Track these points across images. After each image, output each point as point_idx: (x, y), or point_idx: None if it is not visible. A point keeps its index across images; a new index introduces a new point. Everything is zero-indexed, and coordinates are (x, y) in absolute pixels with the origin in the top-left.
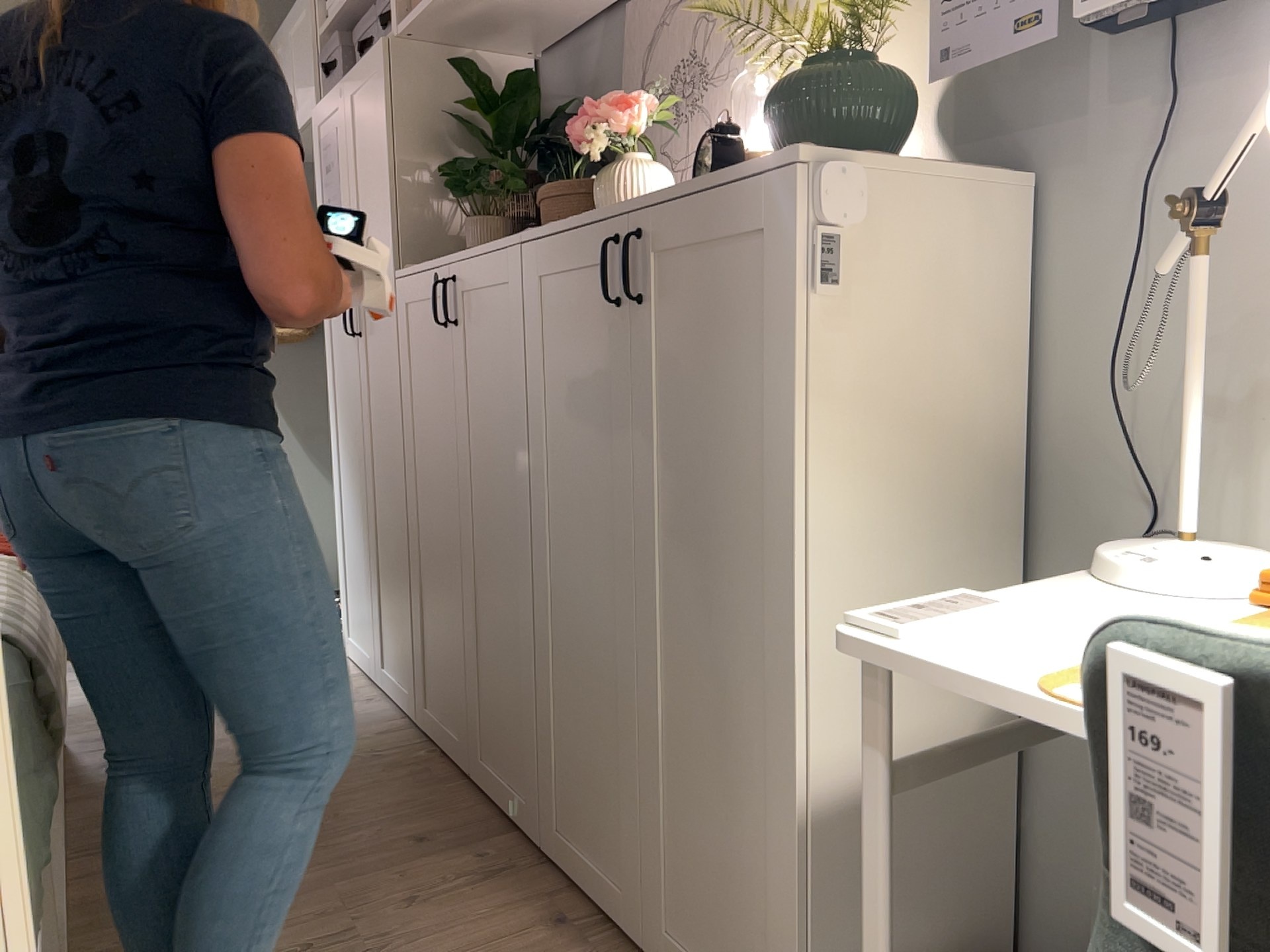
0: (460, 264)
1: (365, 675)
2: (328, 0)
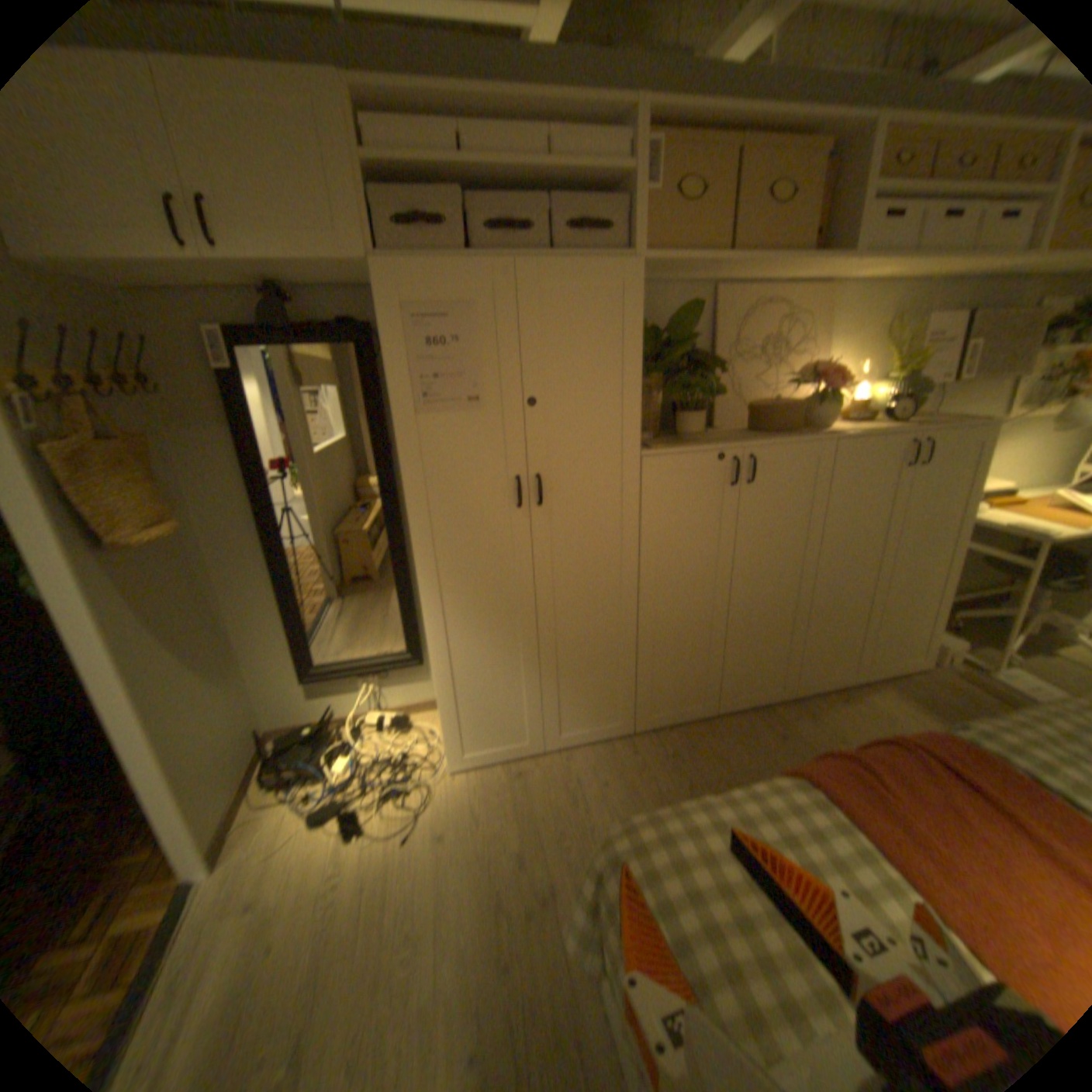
0: (764, 449)
1: (508, 763)
2: (358, 116)
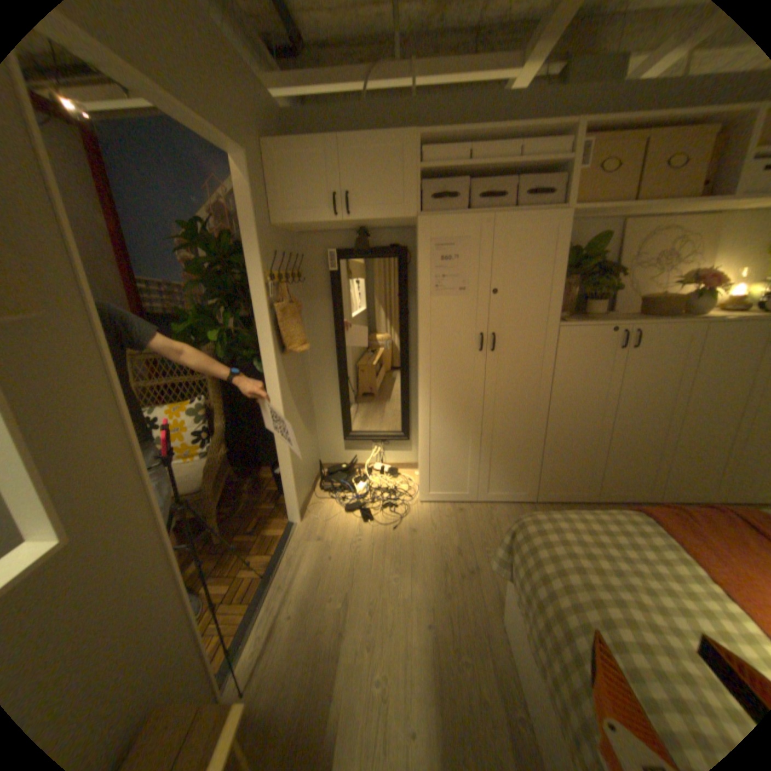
0: (649, 326)
1: (454, 503)
2: (421, 147)
